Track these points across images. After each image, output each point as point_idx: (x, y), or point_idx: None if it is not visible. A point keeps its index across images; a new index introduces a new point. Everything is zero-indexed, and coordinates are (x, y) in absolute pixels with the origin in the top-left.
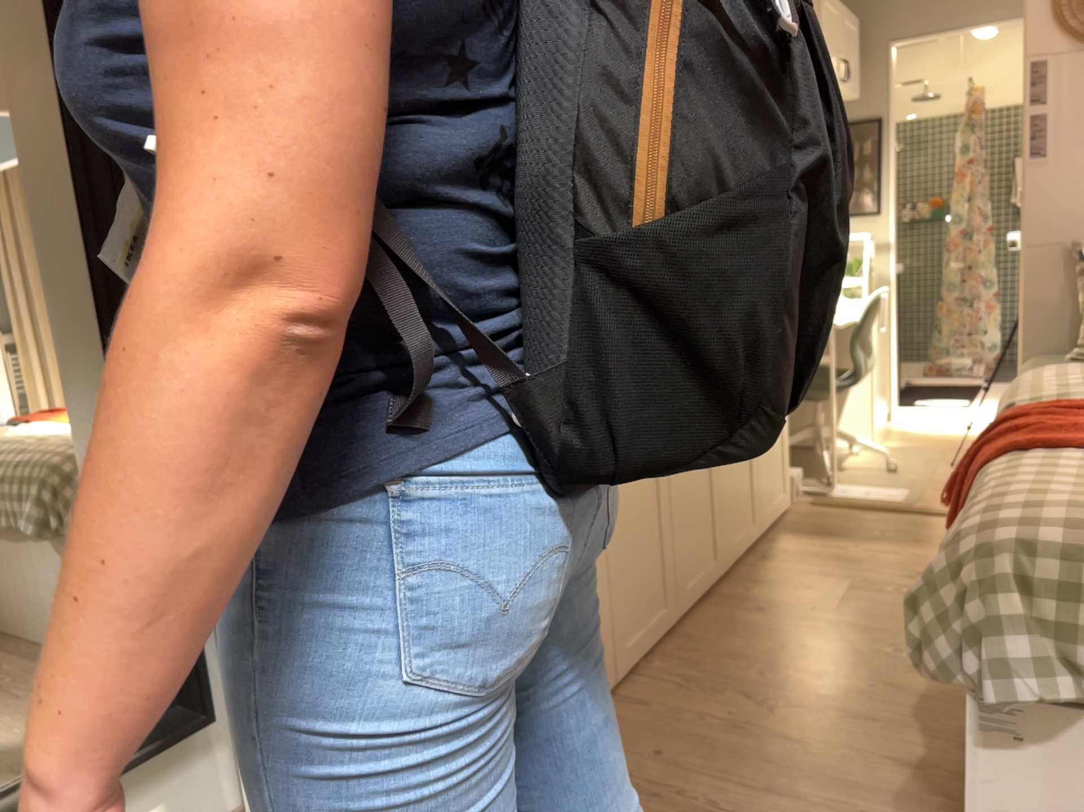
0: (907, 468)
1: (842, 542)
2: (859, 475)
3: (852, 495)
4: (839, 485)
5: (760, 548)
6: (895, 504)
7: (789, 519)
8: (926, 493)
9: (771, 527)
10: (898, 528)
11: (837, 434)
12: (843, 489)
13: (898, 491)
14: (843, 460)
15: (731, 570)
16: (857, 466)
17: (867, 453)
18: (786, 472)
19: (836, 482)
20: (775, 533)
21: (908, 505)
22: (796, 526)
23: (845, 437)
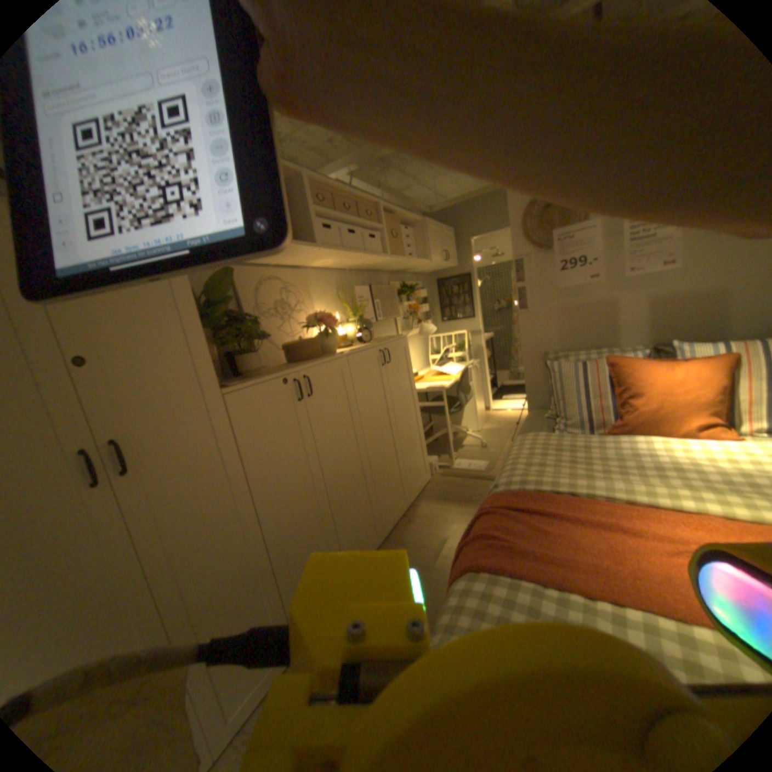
0: (493, 444)
1: (450, 505)
2: (469, 450)
3: (463, 466)
4: (458, 459)
5: (408, 513)
6: (481, 474)
7: (429, 487)
8: (498, 463)
9: (418, 496)
10: (479, 492)
11: (461, 427)
12: (460, 461)
13: (485, 462)
14: (464, 439)
15: (389, 534)
16: (470, 444)
17: (477, 433)
18: (427, 463)
19: (457, 457)
20: (419, 500)
21: (487, 473)
22: (431, 494)
23: (465, 428)
